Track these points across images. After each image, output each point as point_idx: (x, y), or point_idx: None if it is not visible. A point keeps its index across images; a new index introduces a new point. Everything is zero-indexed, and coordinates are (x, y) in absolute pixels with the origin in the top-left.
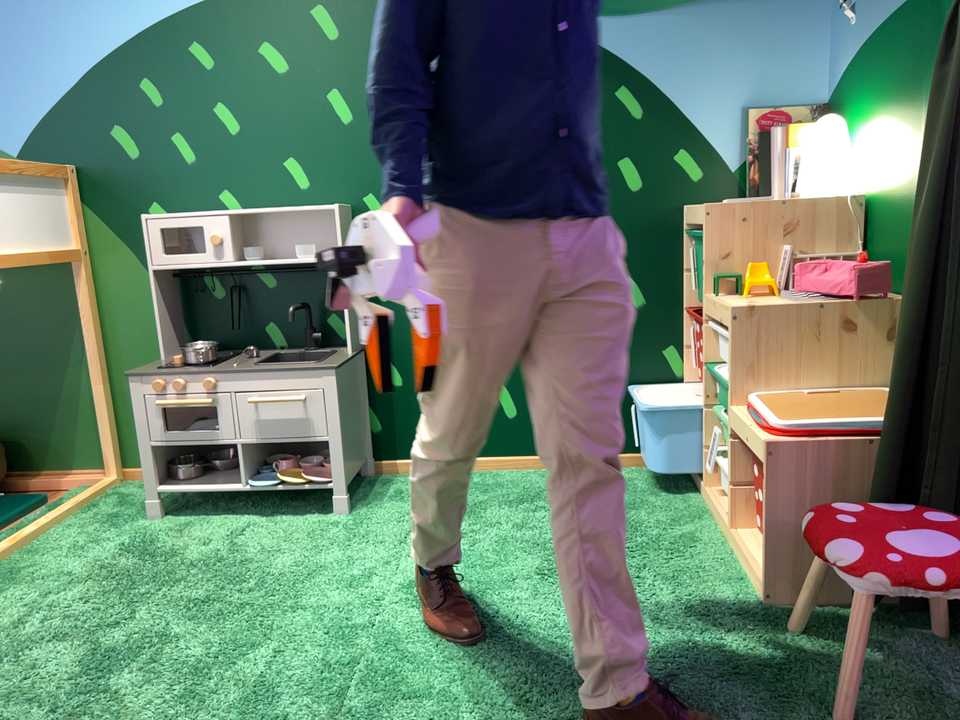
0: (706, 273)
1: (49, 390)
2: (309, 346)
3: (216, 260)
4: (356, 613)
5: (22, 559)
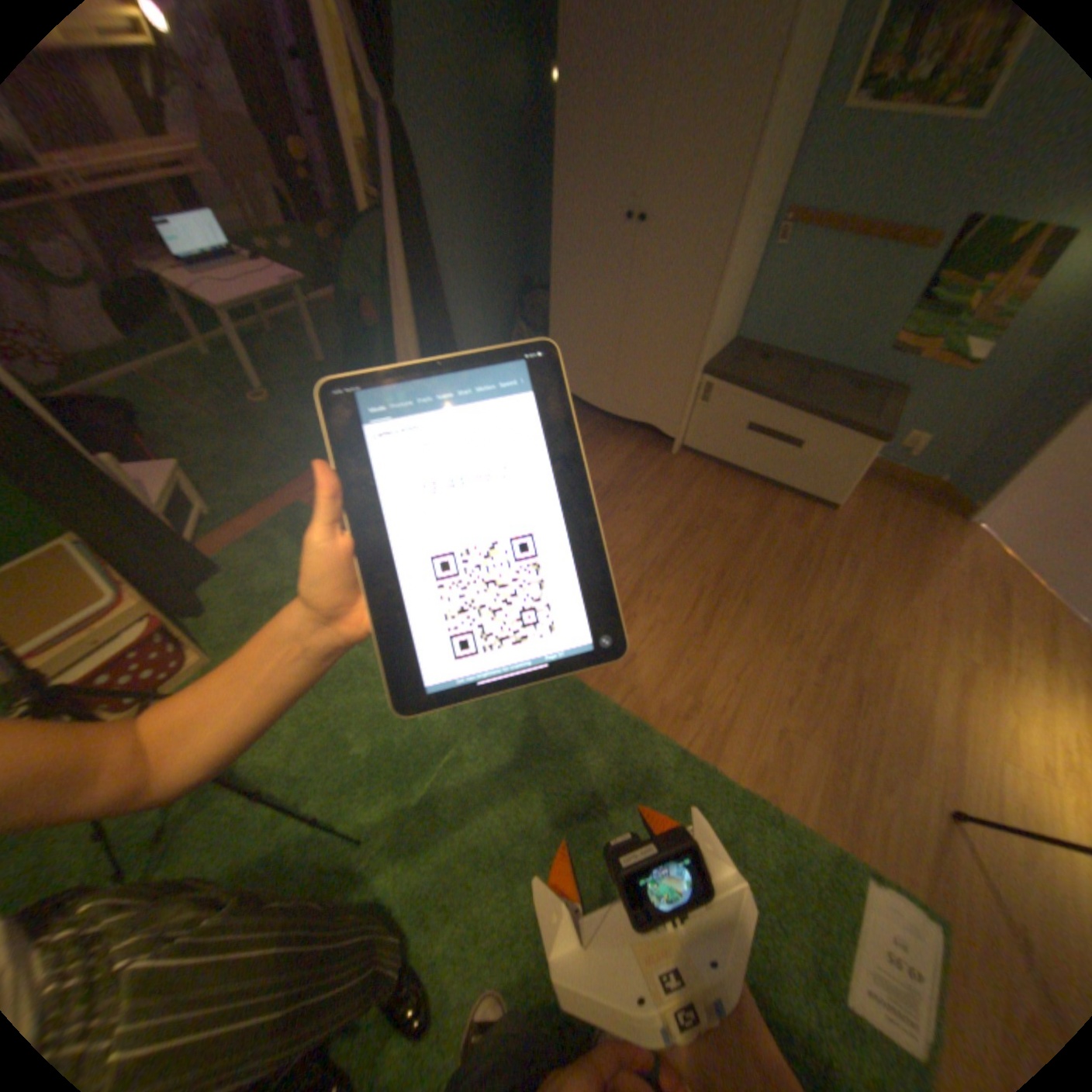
0: None
1: None
2: None
3: None
4: (404, 843)
5: None
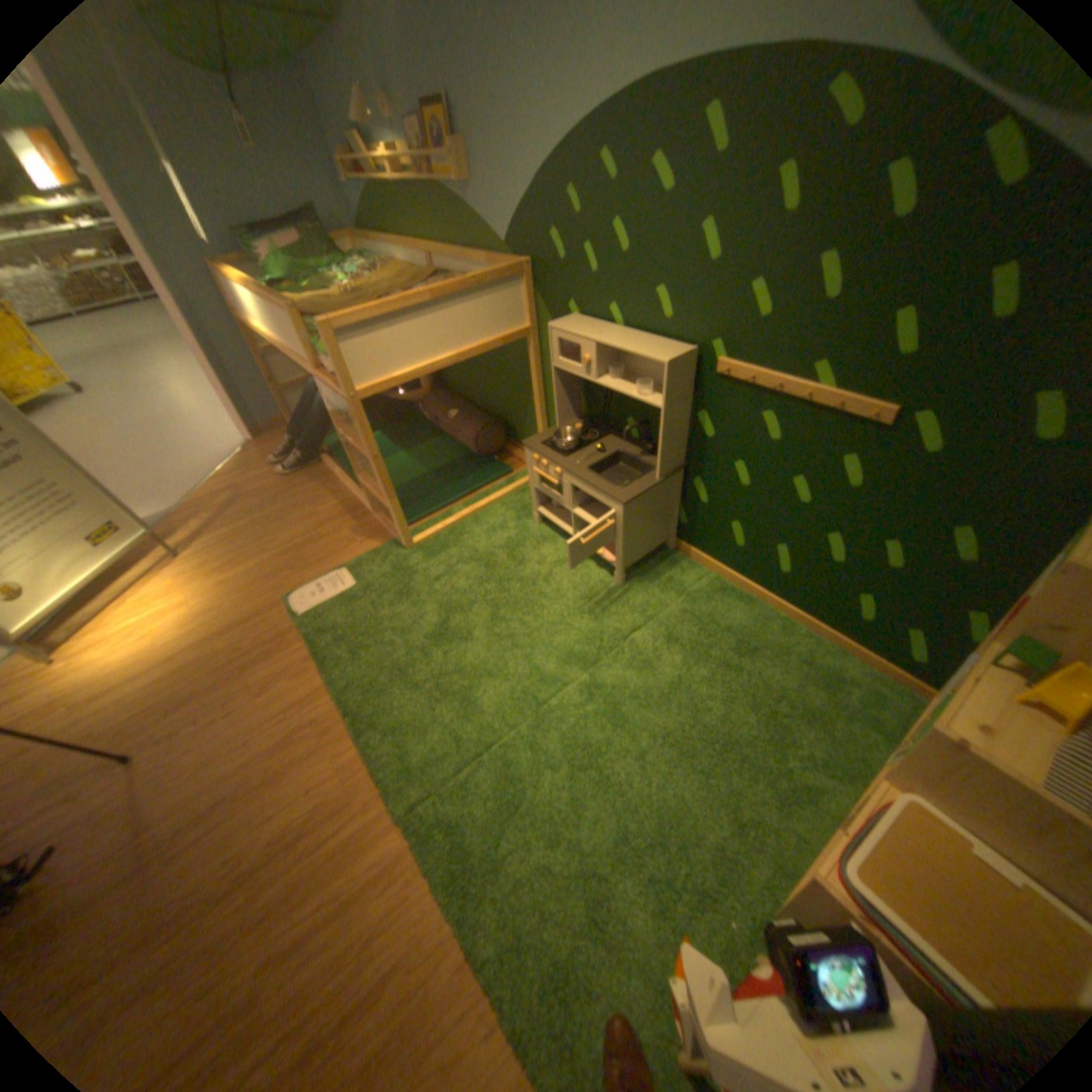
0: (1009, 628)
1: (522, 407)
2: (641, 454)
3: (585, 376)
4: (547, 685)
5: (470, 524)
